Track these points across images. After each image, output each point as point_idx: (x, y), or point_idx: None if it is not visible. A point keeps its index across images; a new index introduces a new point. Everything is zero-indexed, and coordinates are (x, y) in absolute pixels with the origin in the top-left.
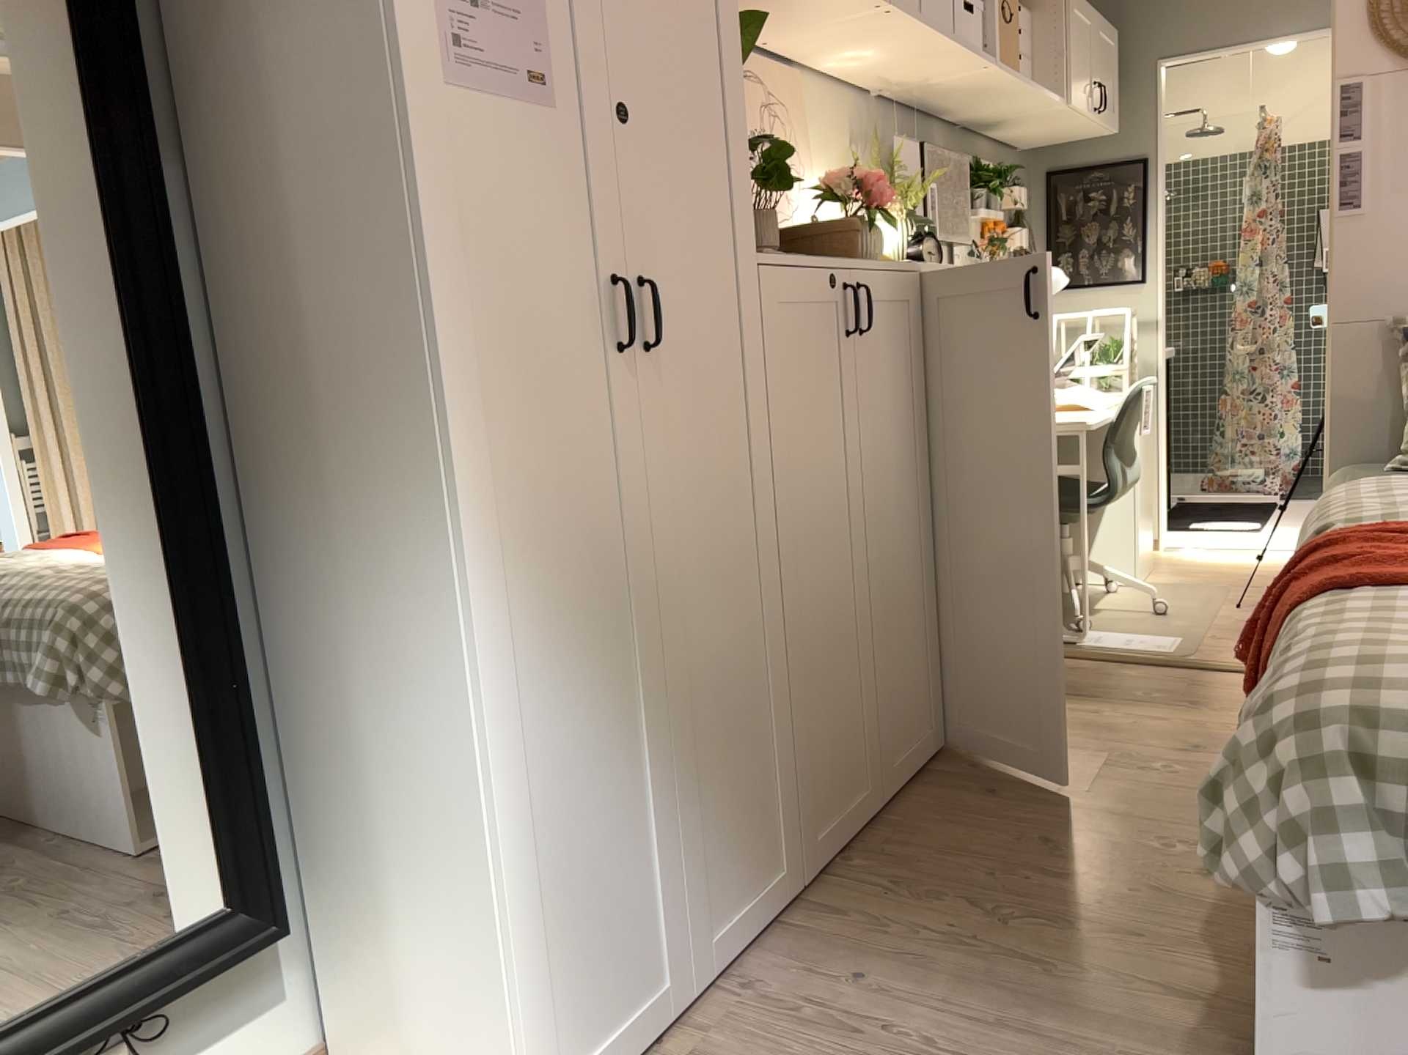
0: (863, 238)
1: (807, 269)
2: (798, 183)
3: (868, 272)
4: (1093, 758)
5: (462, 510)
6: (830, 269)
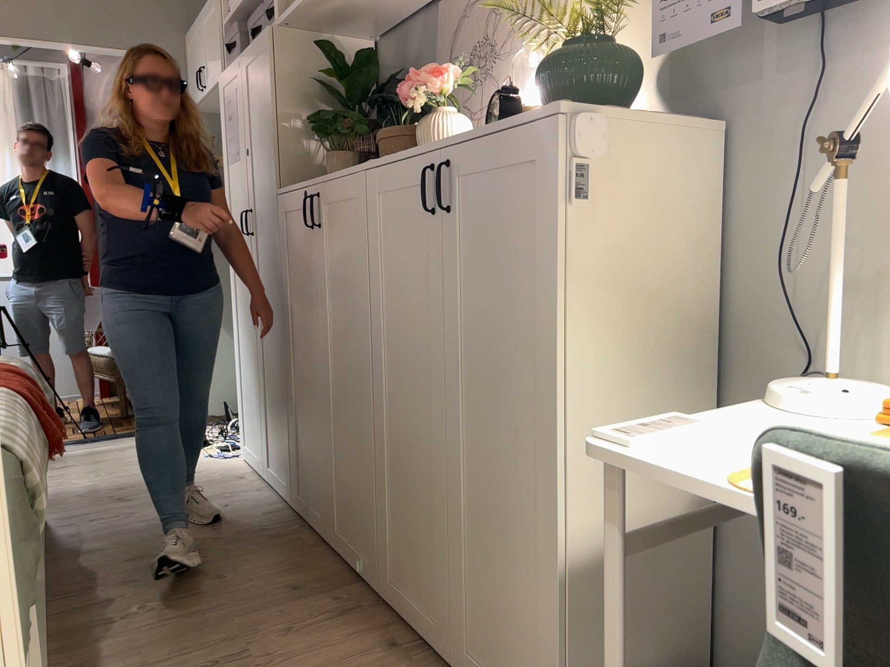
0: (418, 135)
1: (293, 192)
2: (510, 68)
3: (322, 184)
4: (266, 660)
5: (230, 275)
6: (303, 189)
